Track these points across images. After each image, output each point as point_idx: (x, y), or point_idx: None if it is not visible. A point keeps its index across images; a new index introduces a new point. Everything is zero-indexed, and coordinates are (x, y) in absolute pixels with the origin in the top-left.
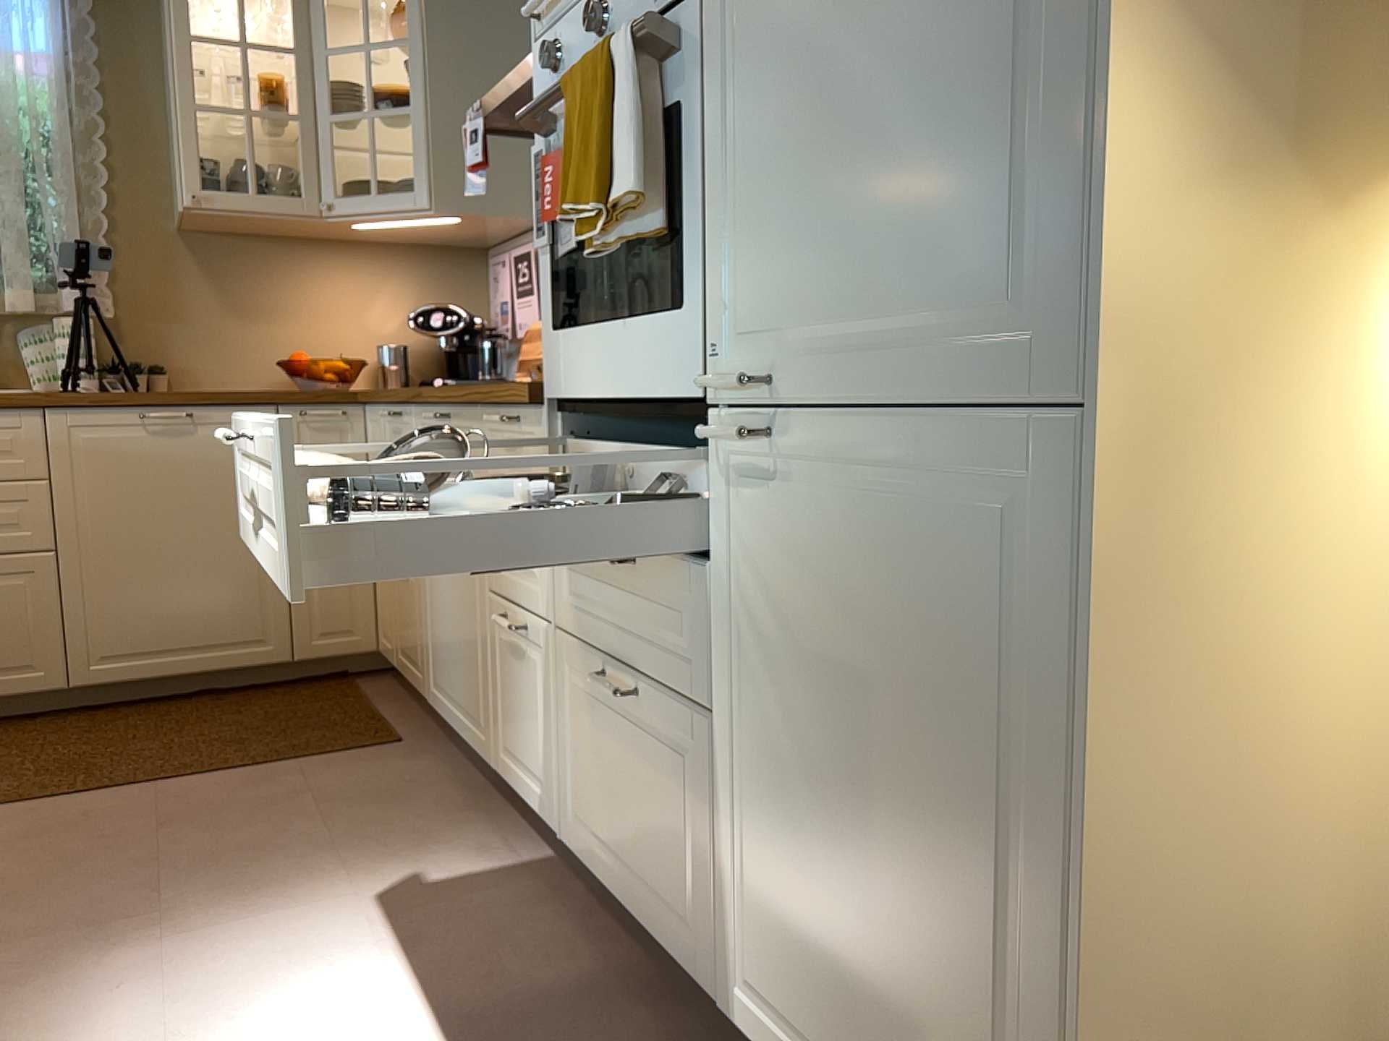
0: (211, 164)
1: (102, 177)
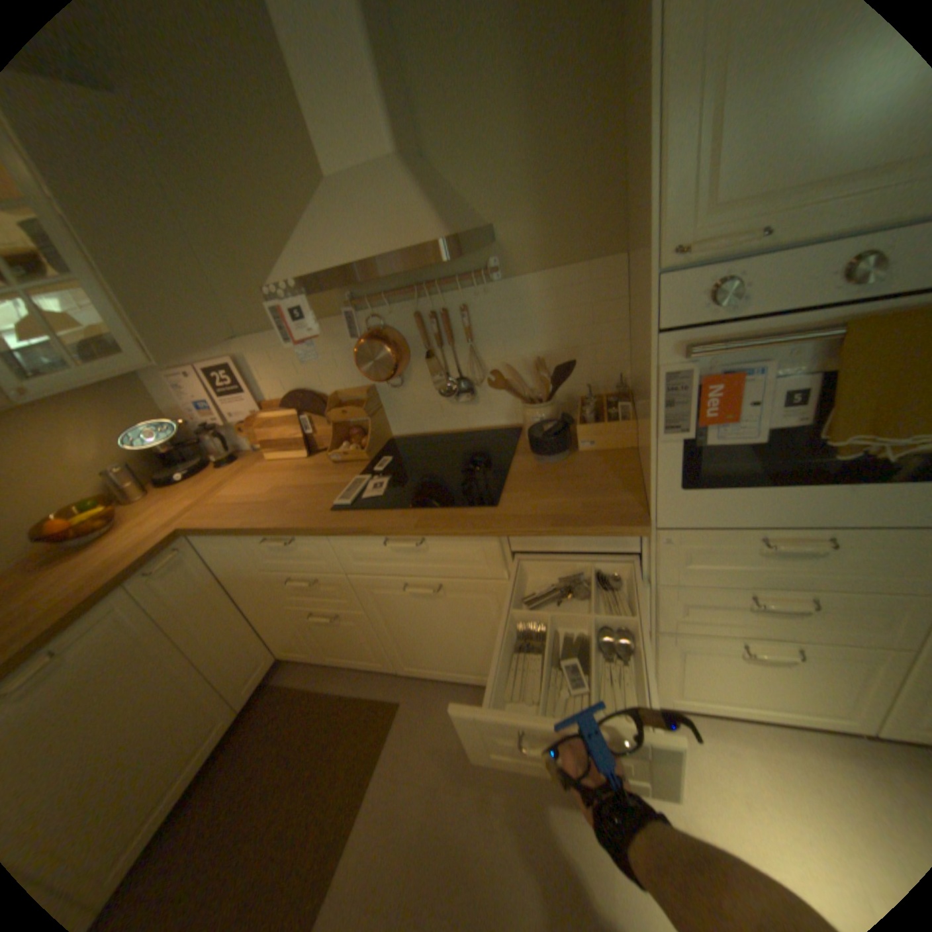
0: None
1: None
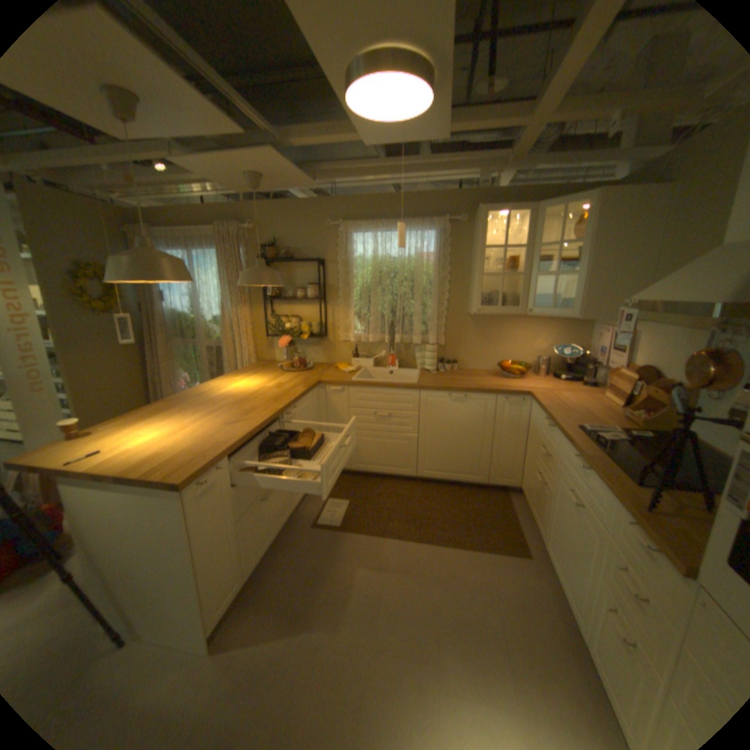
0: (485, 295)
1: (445, 296)
